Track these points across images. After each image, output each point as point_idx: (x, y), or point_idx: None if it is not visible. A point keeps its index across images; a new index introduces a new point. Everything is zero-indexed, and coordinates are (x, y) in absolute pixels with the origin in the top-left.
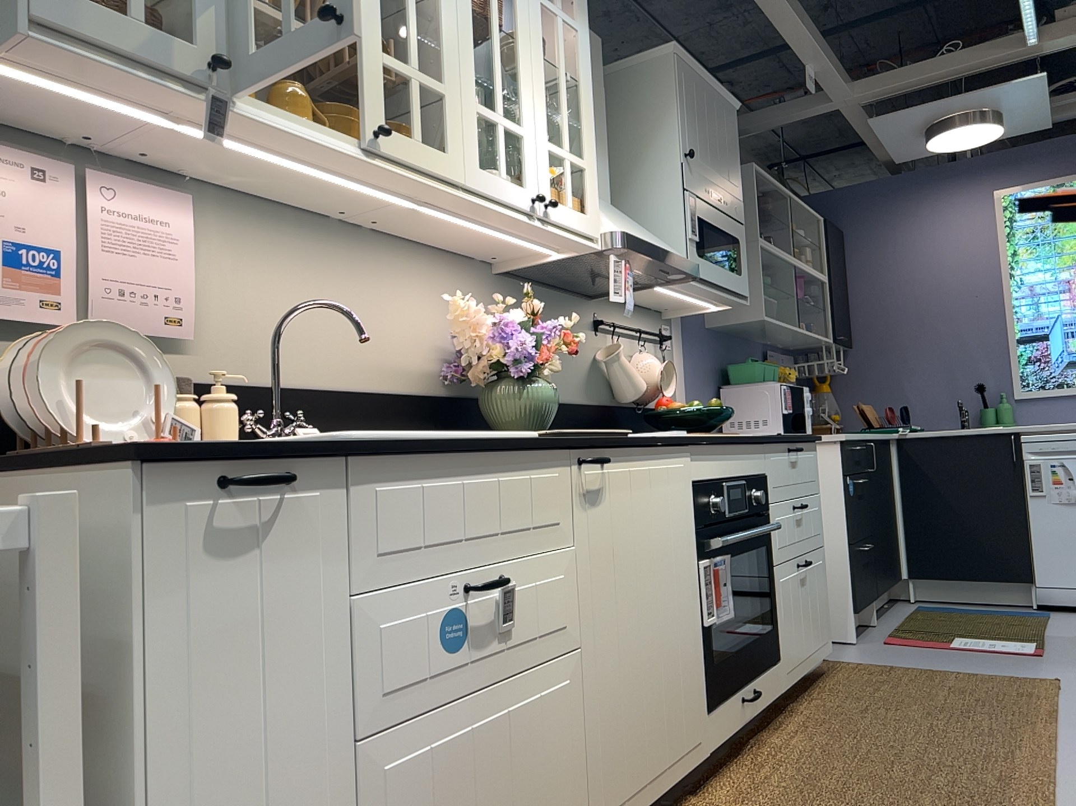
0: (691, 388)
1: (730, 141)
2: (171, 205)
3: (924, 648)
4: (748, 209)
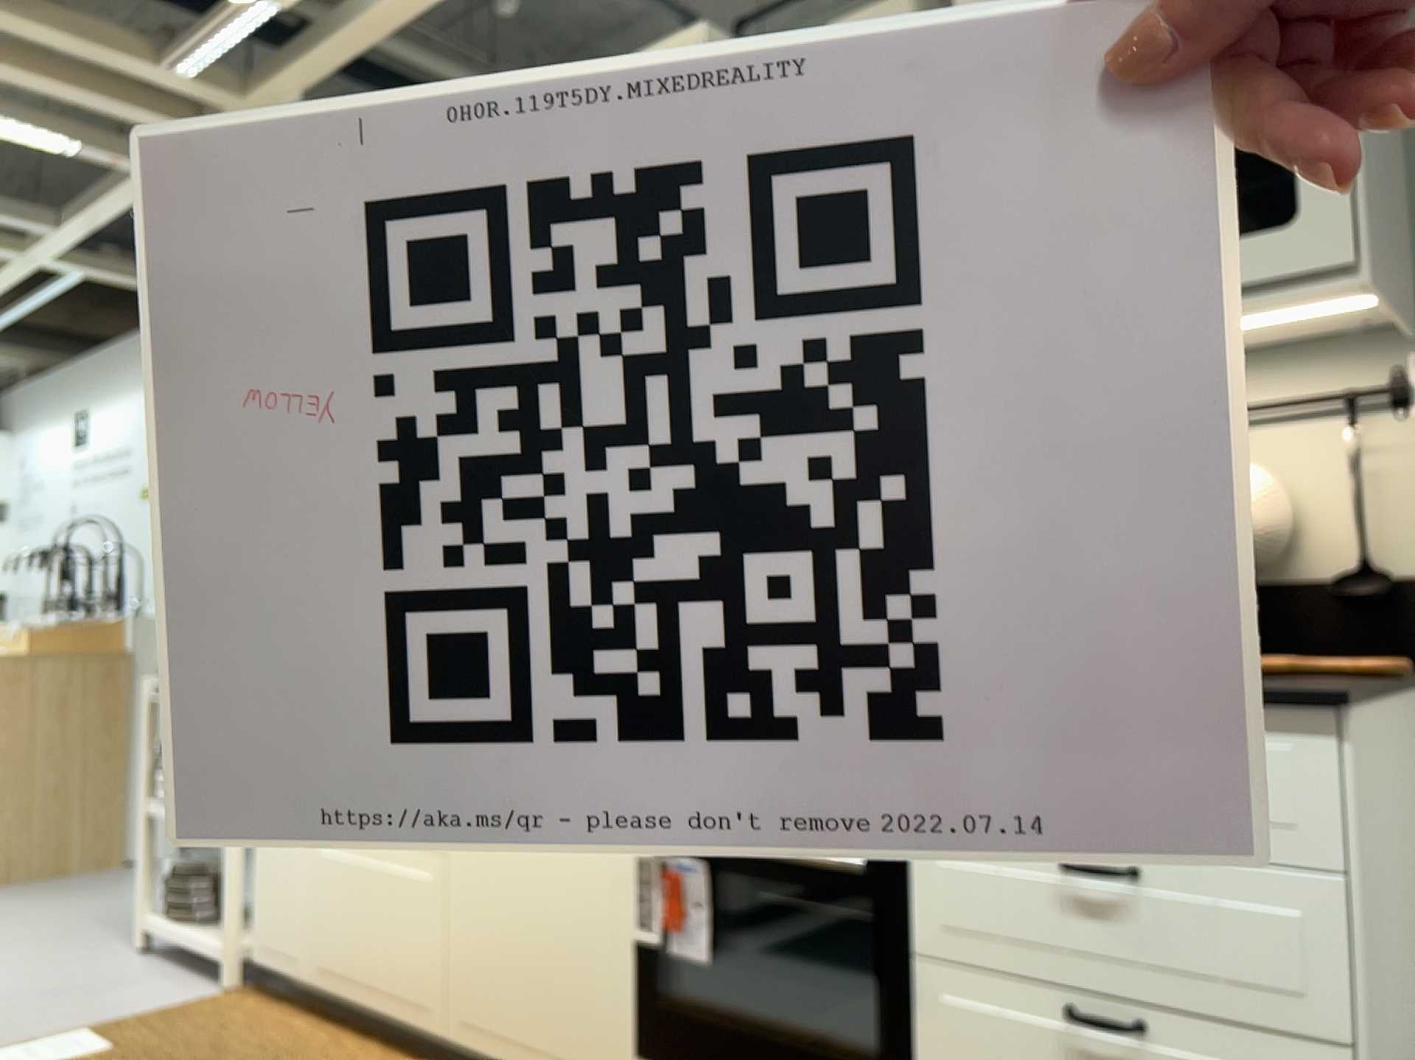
0: None
1: None
2: None
3: None
4: None
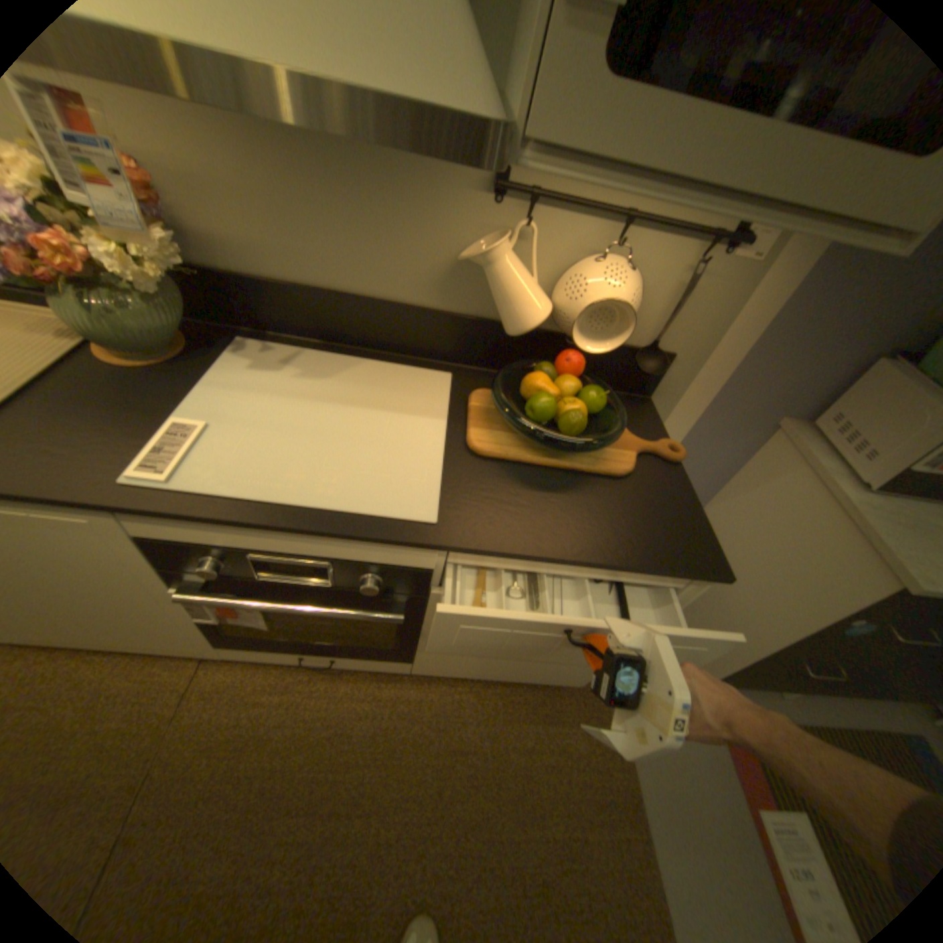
0: (776, 334)
1: None
2: None
3: (730, 779)
4: None
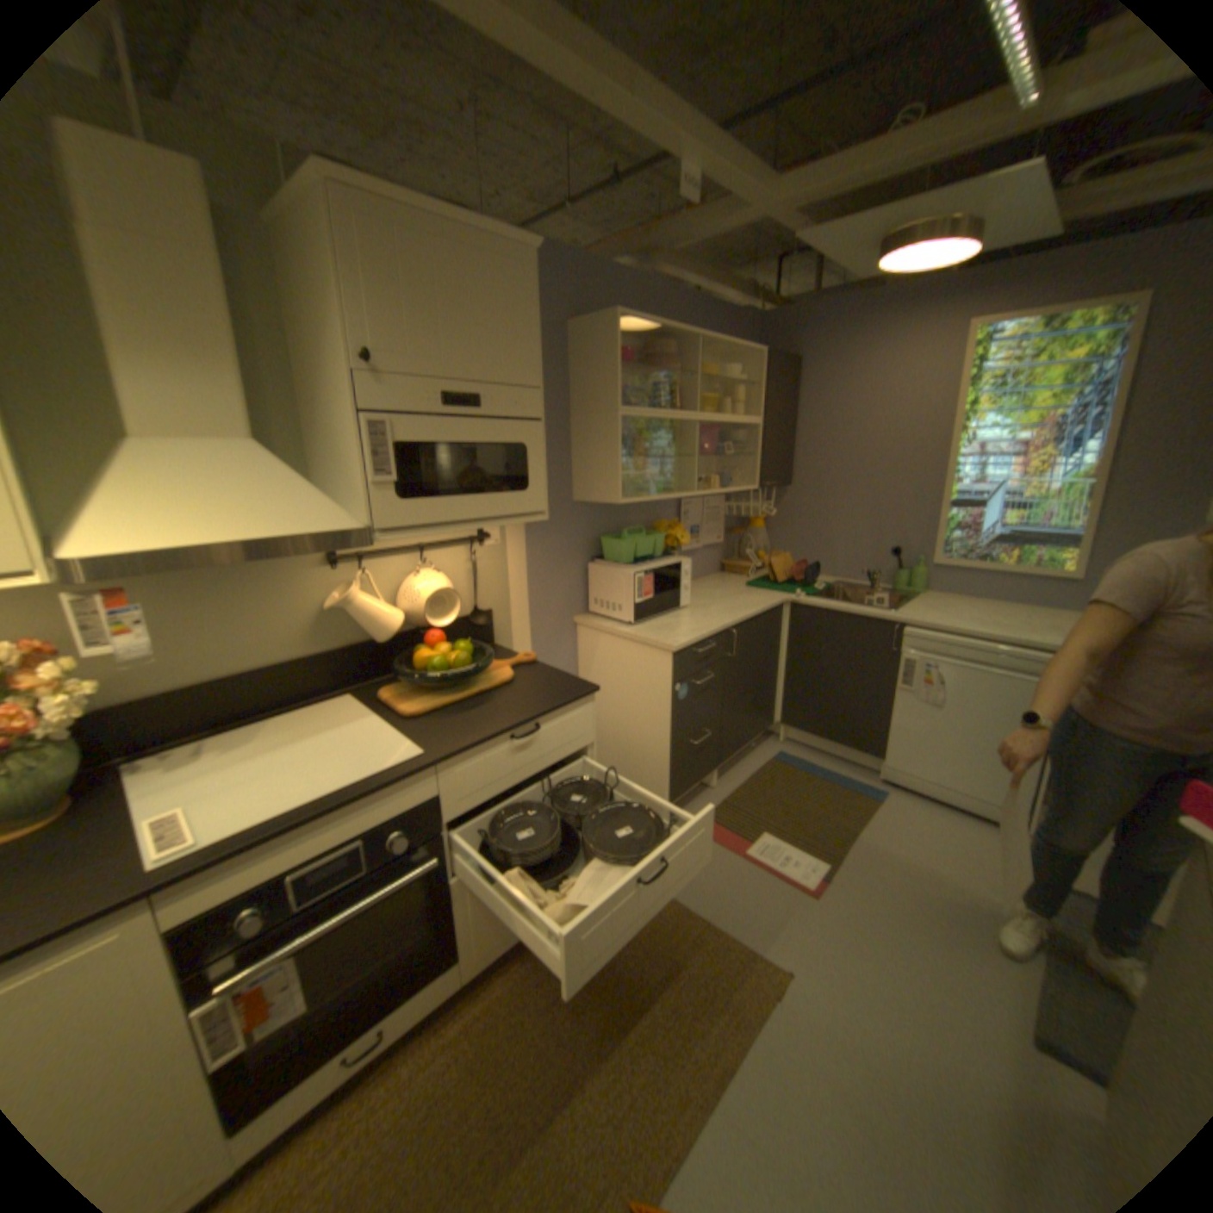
0: (533, 575)
1: (507, 303)
2: None
3: (719, 853)
4: (610, 367)
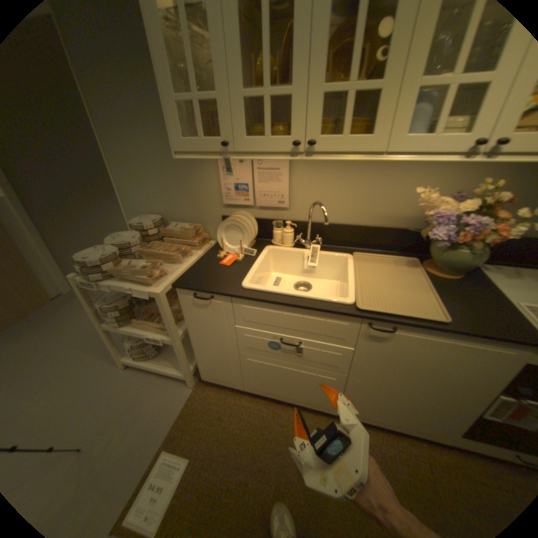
0: None
1: None
2: (280, 160)
3: None
4: None
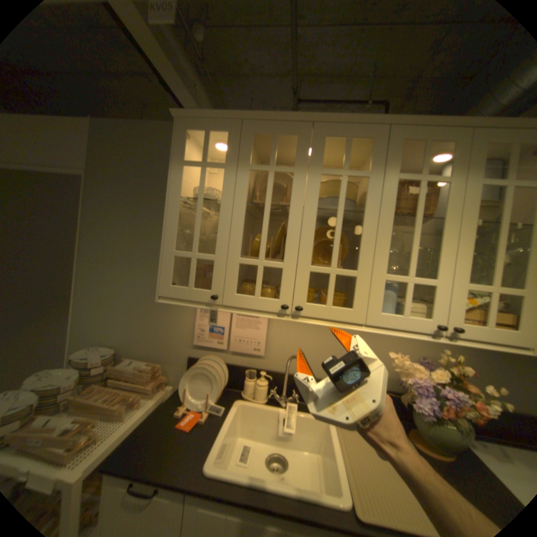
0: None
1: None
2: None
3: None
4: None
